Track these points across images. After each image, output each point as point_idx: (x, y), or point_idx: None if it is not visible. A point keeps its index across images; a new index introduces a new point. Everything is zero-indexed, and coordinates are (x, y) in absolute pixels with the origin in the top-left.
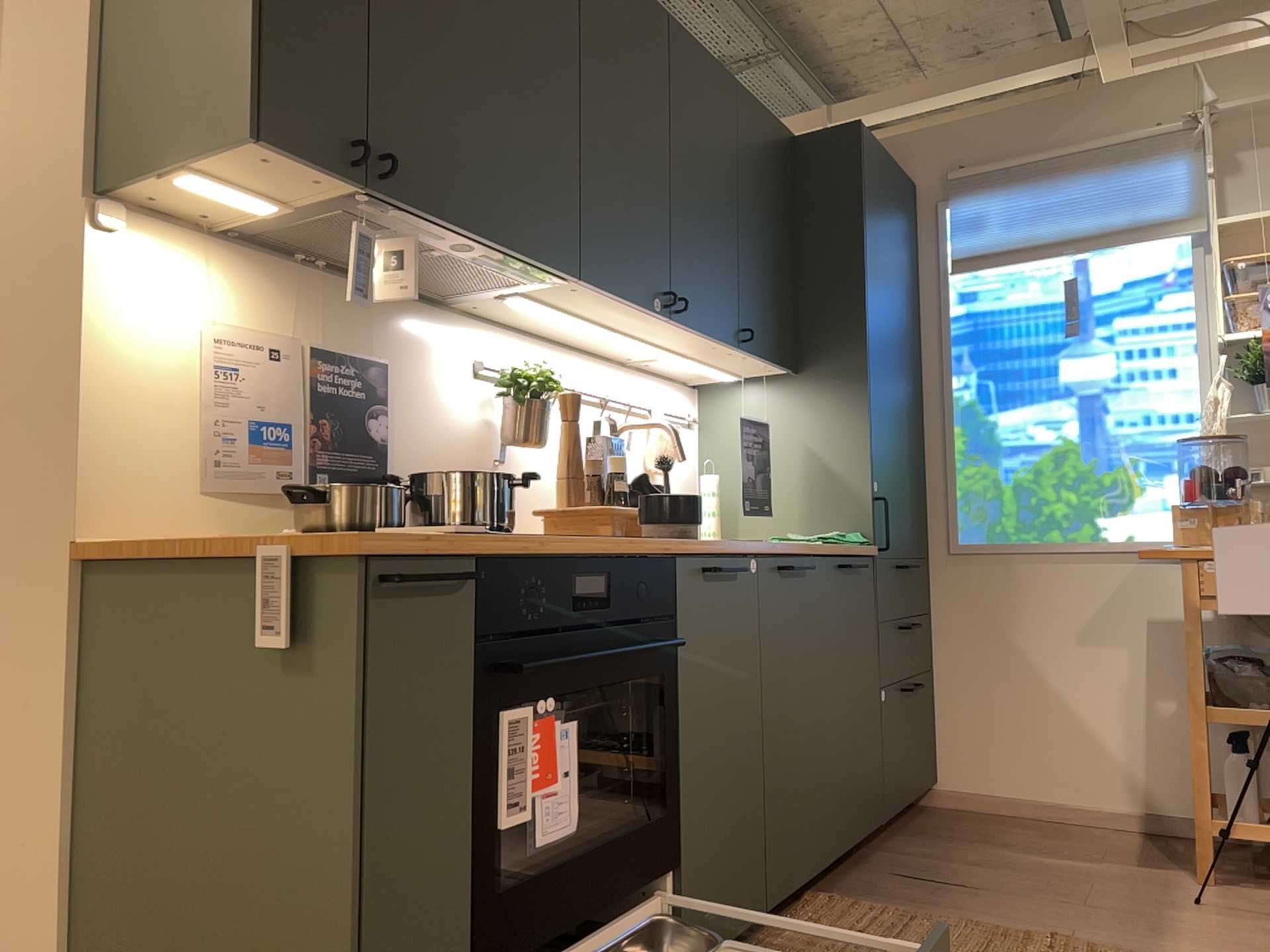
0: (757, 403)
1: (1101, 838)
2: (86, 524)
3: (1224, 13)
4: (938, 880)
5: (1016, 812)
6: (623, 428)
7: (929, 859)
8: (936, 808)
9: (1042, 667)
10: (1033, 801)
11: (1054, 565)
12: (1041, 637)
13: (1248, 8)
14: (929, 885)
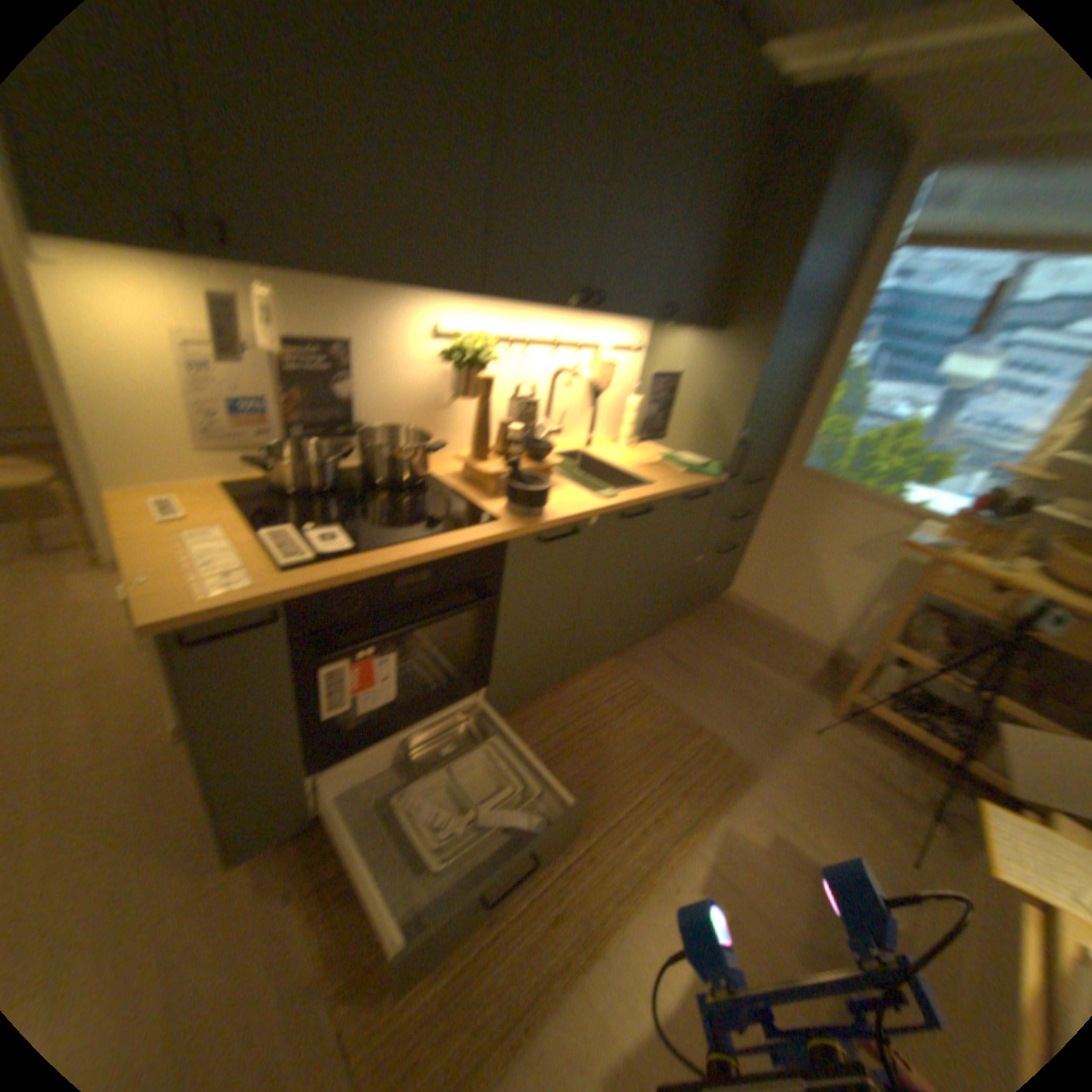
0: (686, 346)
1: (800, 657)
2: (107, 480)
3: None
4: (684, 665)
5: (765, 620)
6: (562, 370)
7: (690, 645)
8: (723, 600)
9: (819, 557)
10: (777, 618)
11: (859, 501)
12: (827, 541)
13: None
14: (677, 667)
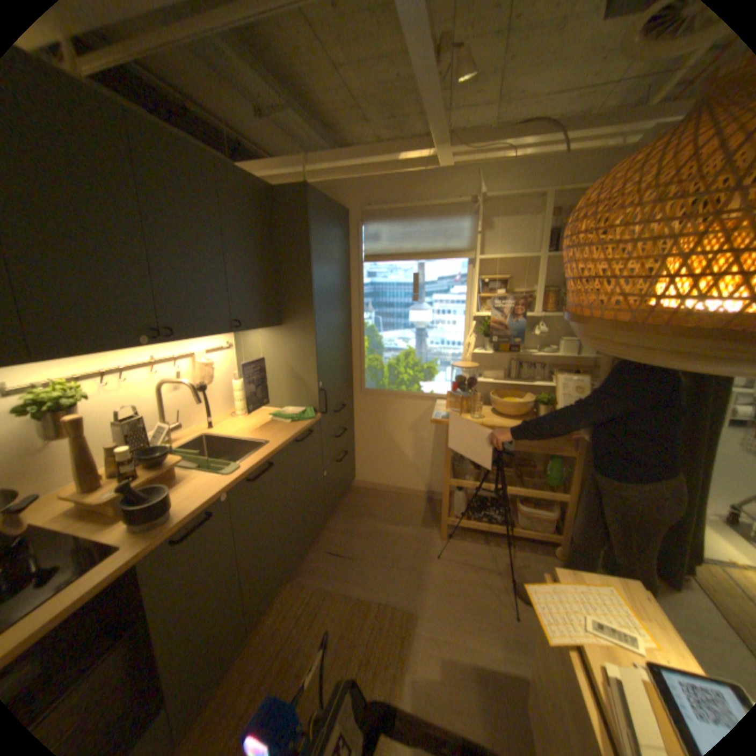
0: (261, 339)
1: (410, 506)
2: None
3: (498, 135)
4: (342, 556)
5: (382, 490)
6: (163, 383)
7: (342, 537)
8: (353, 489)
9: (395, 439)
10: (388, 486)
11: (401, 400)
12: (395, 428)
13: (509, 134)
14: (337, 561)
